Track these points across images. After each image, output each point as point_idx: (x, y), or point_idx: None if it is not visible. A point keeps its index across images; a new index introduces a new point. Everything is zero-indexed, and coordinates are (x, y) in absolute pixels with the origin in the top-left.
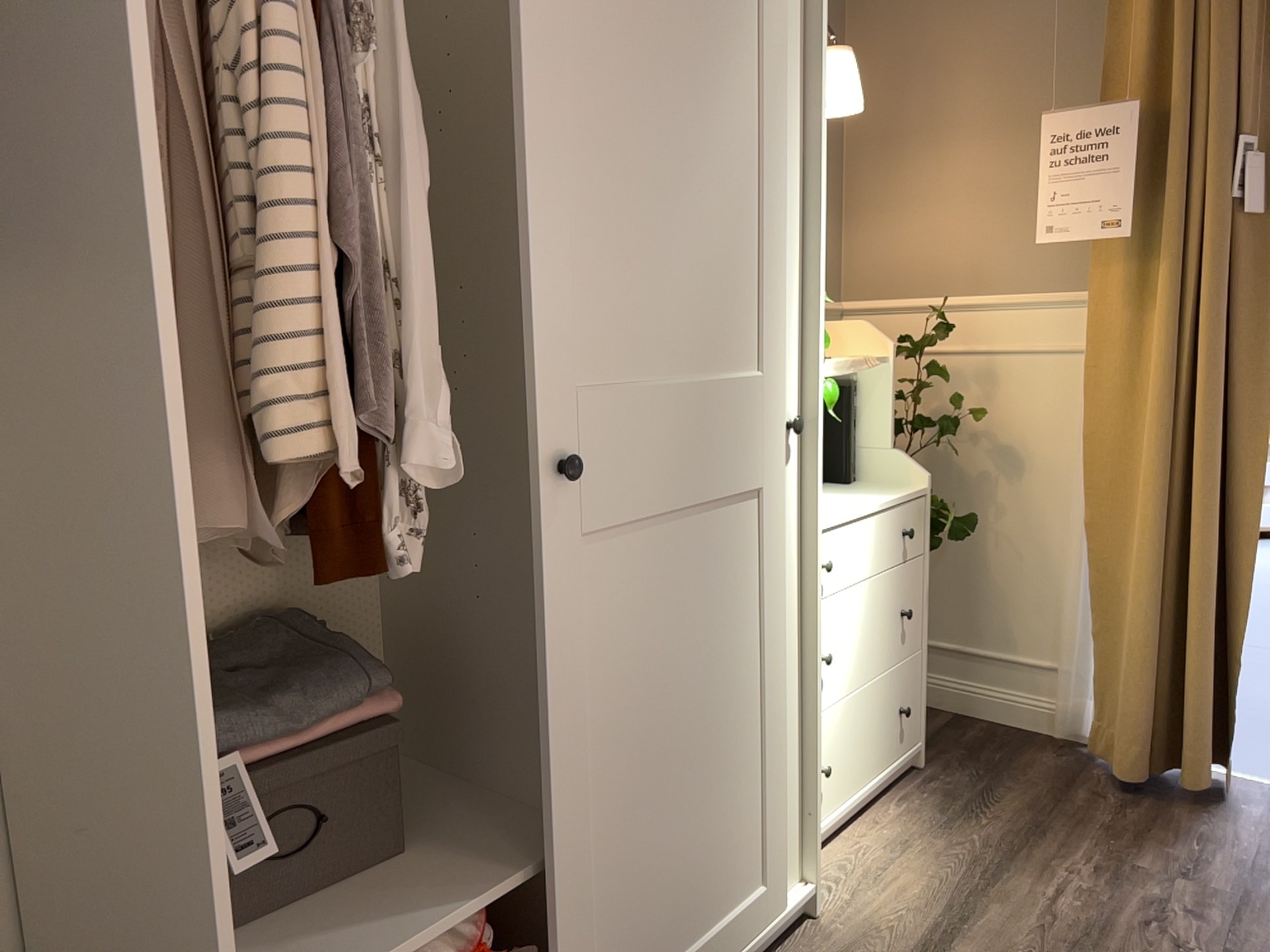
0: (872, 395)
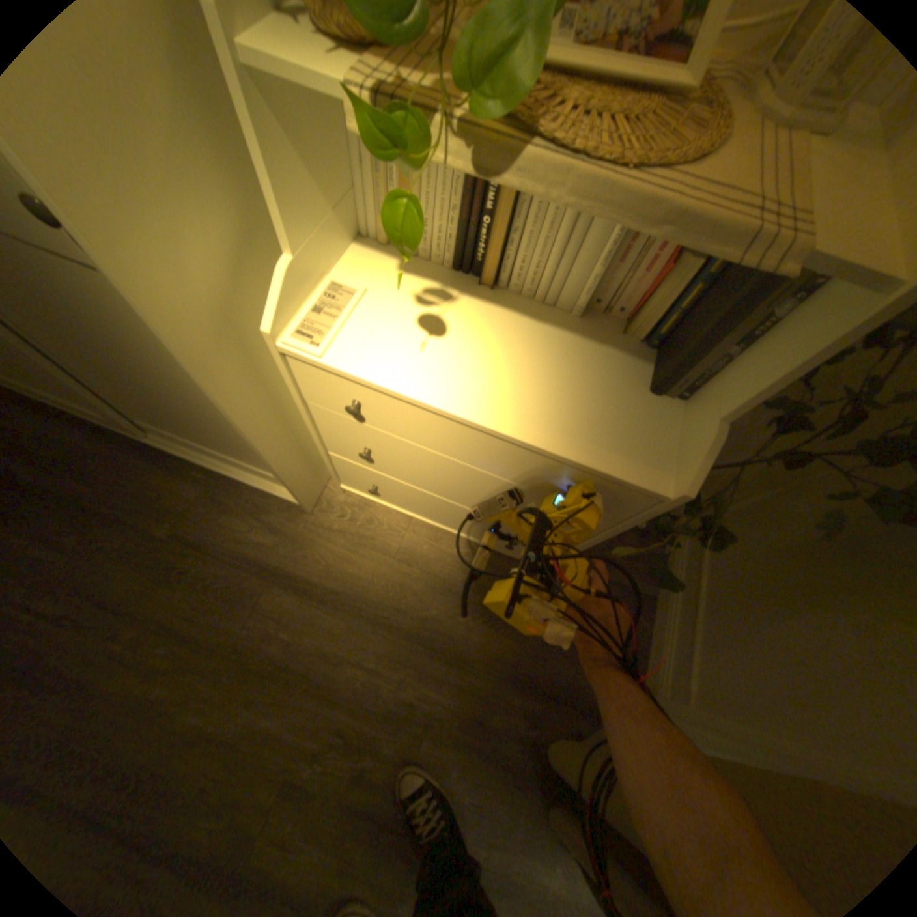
0: (809, 319)
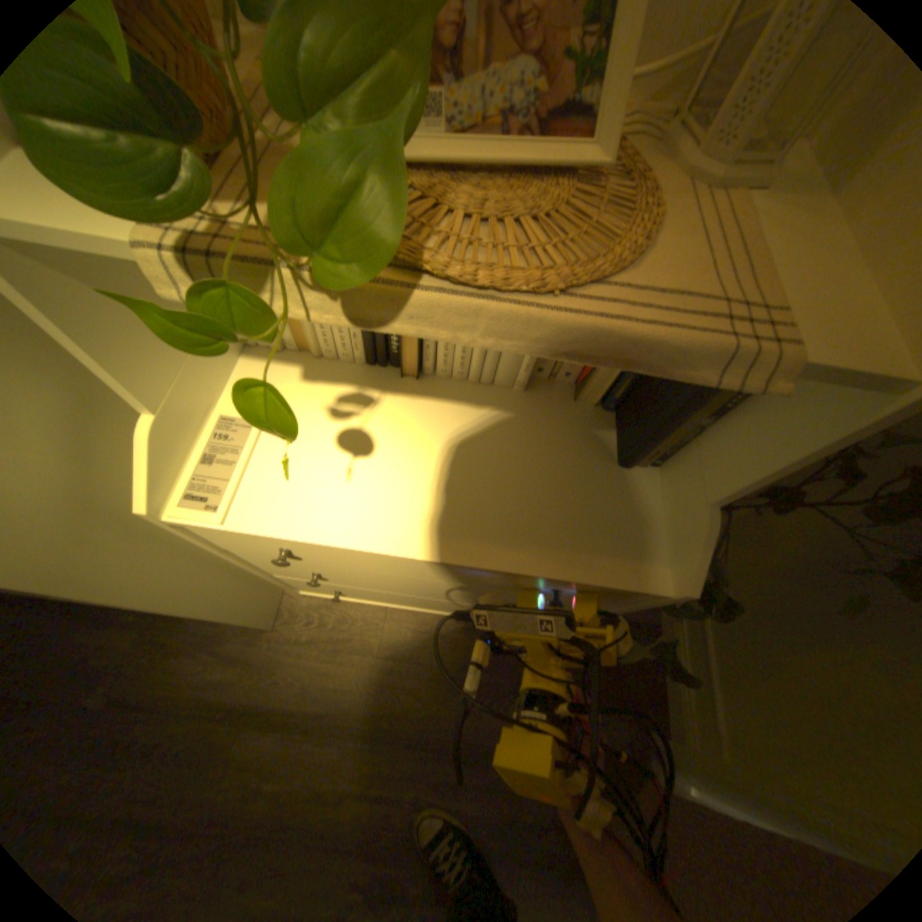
0: (791, 398)
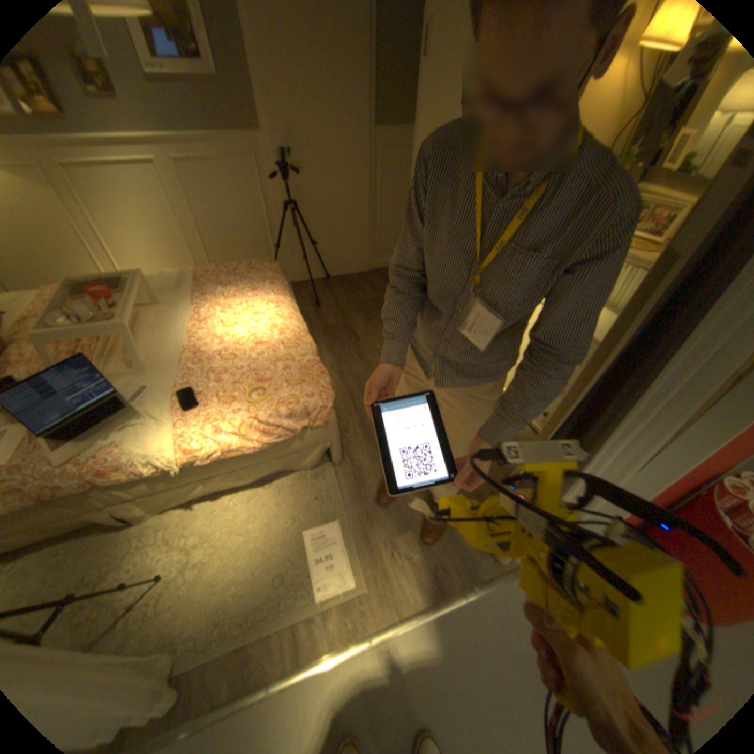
0: None
